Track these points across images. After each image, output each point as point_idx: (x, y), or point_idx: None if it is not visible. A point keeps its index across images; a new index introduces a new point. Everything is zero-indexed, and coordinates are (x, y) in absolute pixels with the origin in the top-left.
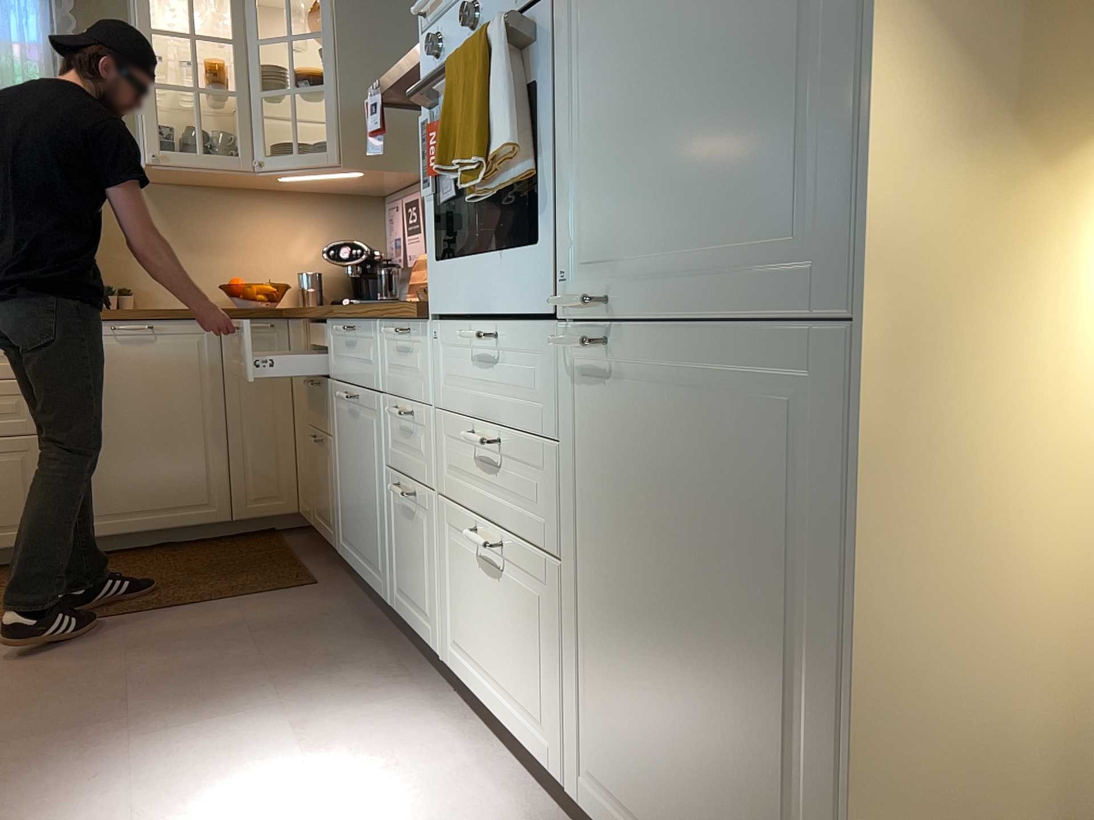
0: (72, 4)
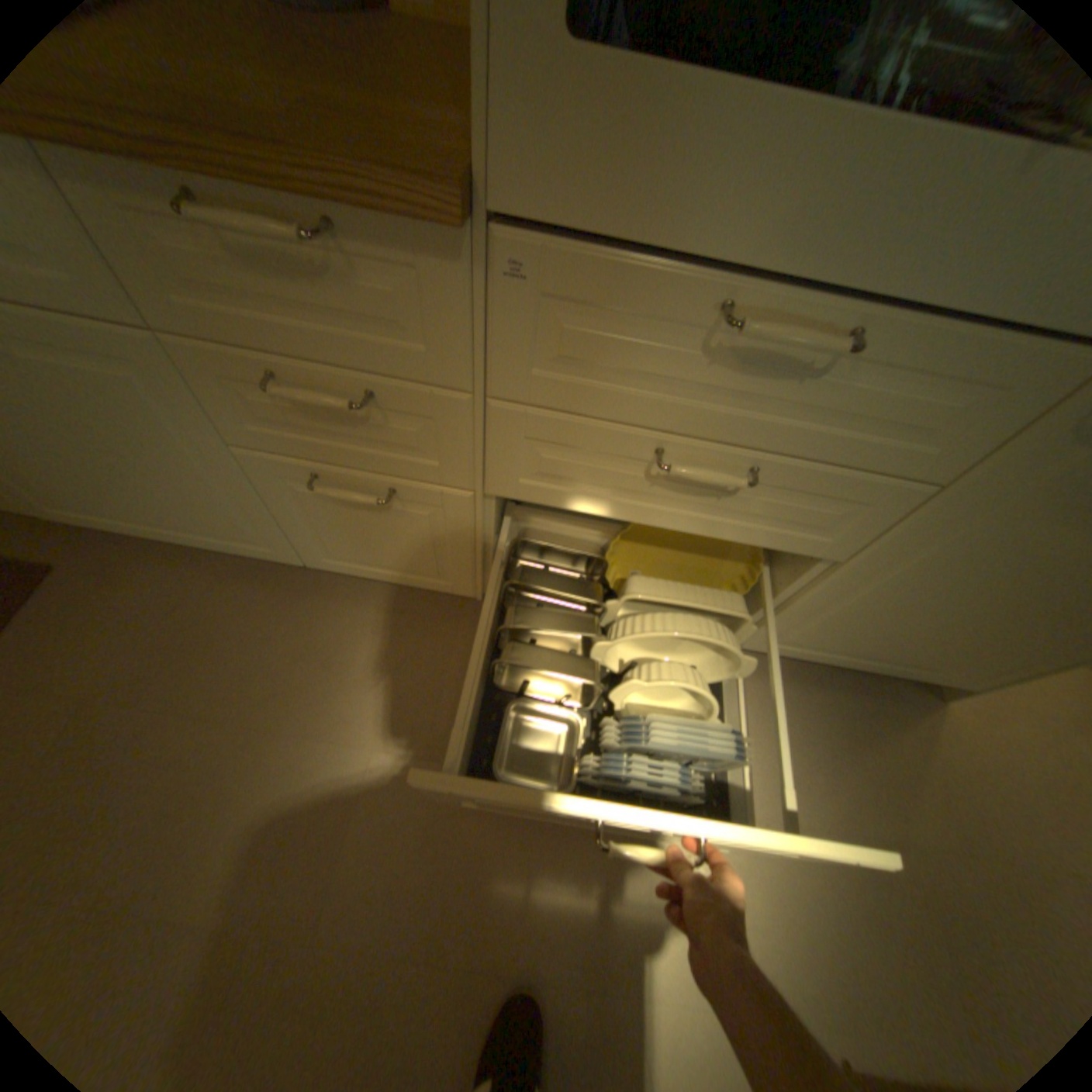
0: None
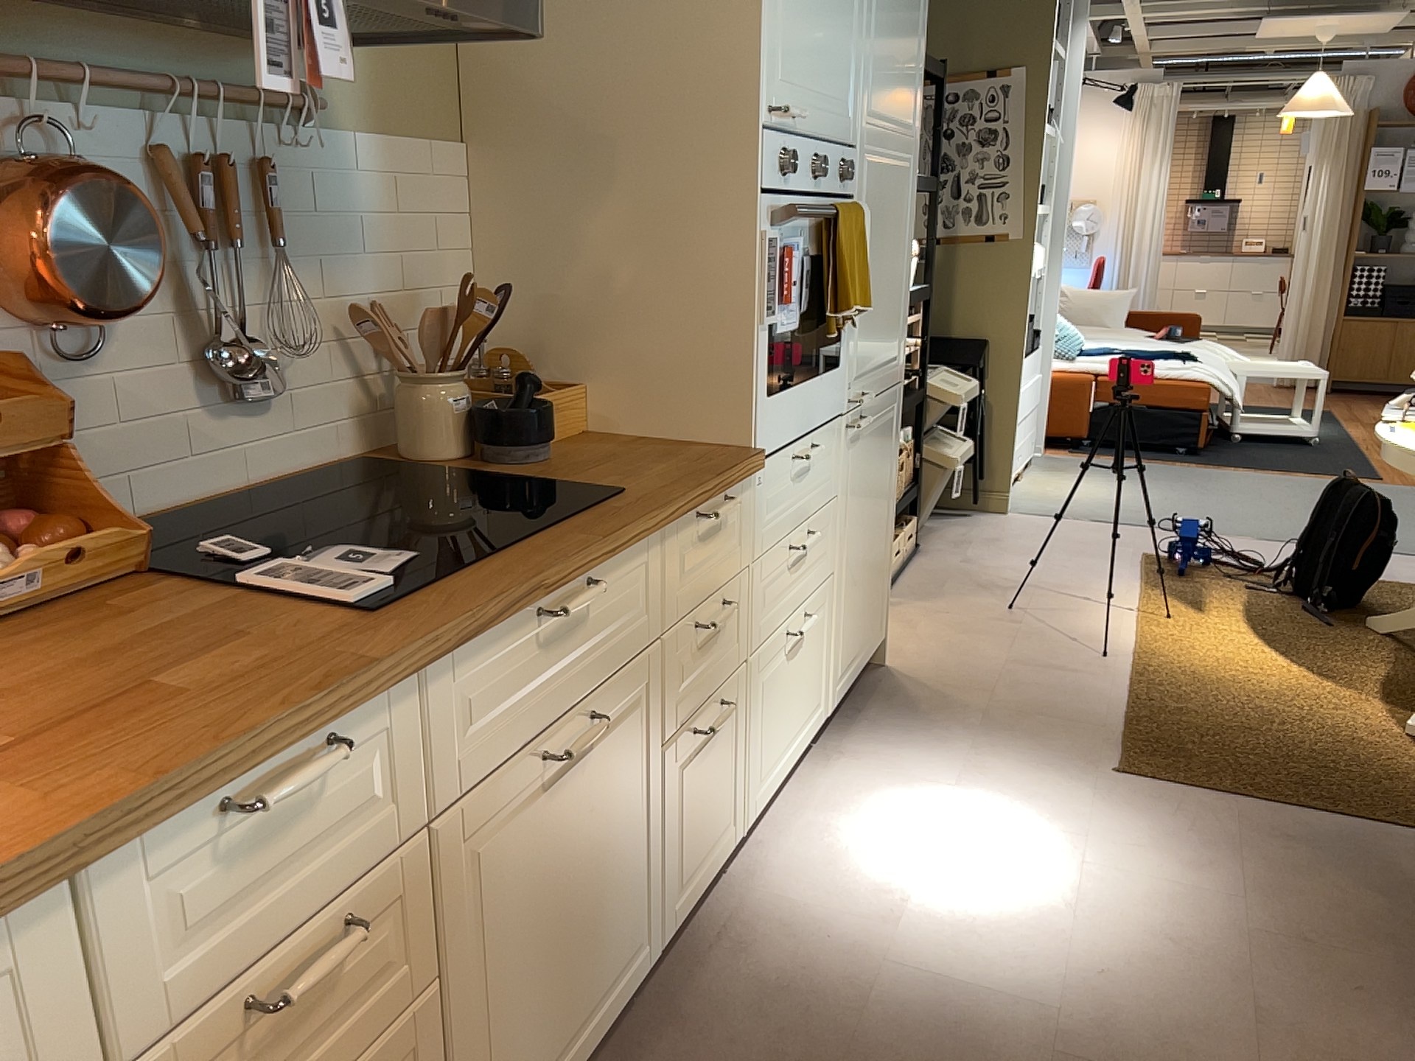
0: None
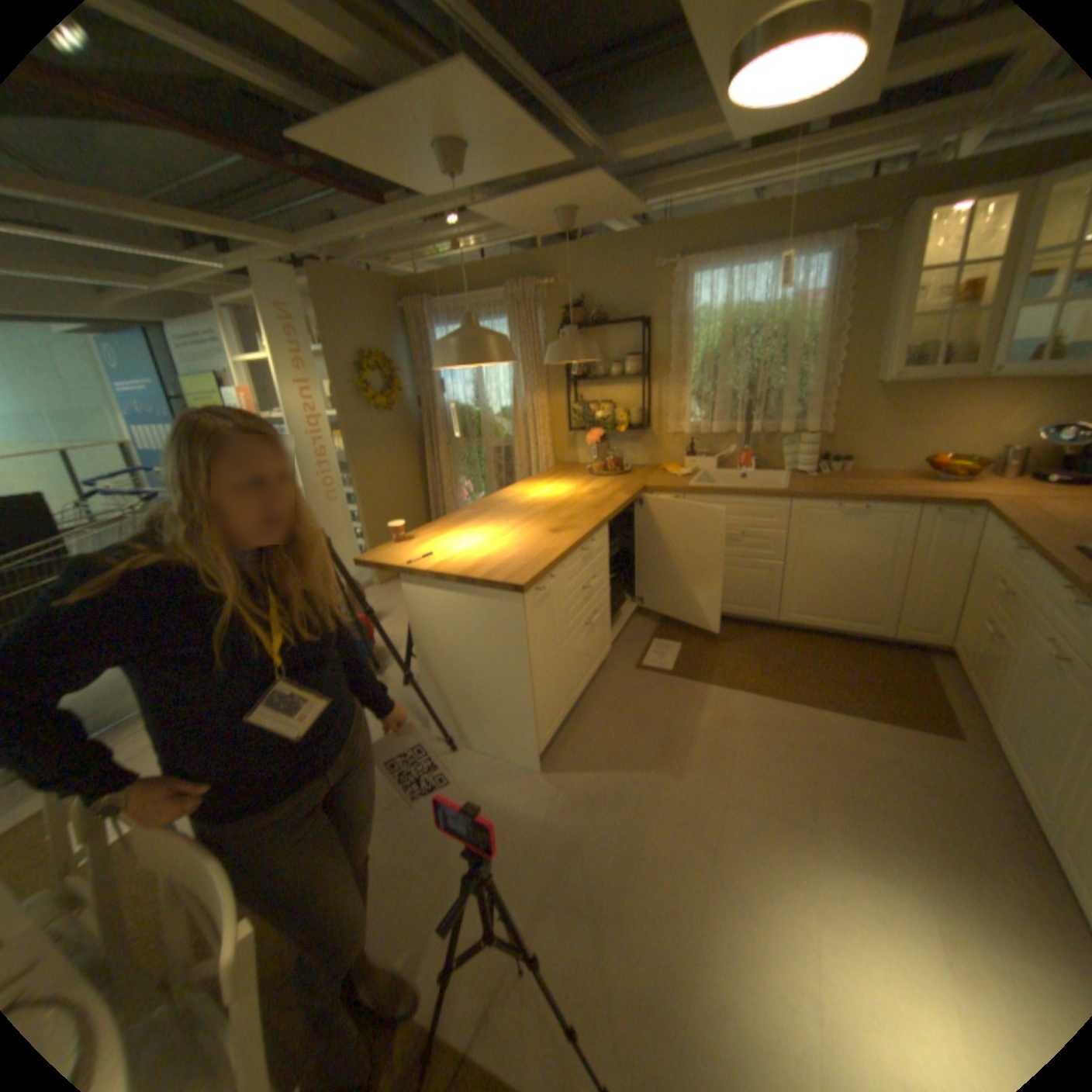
0: (856, 251)
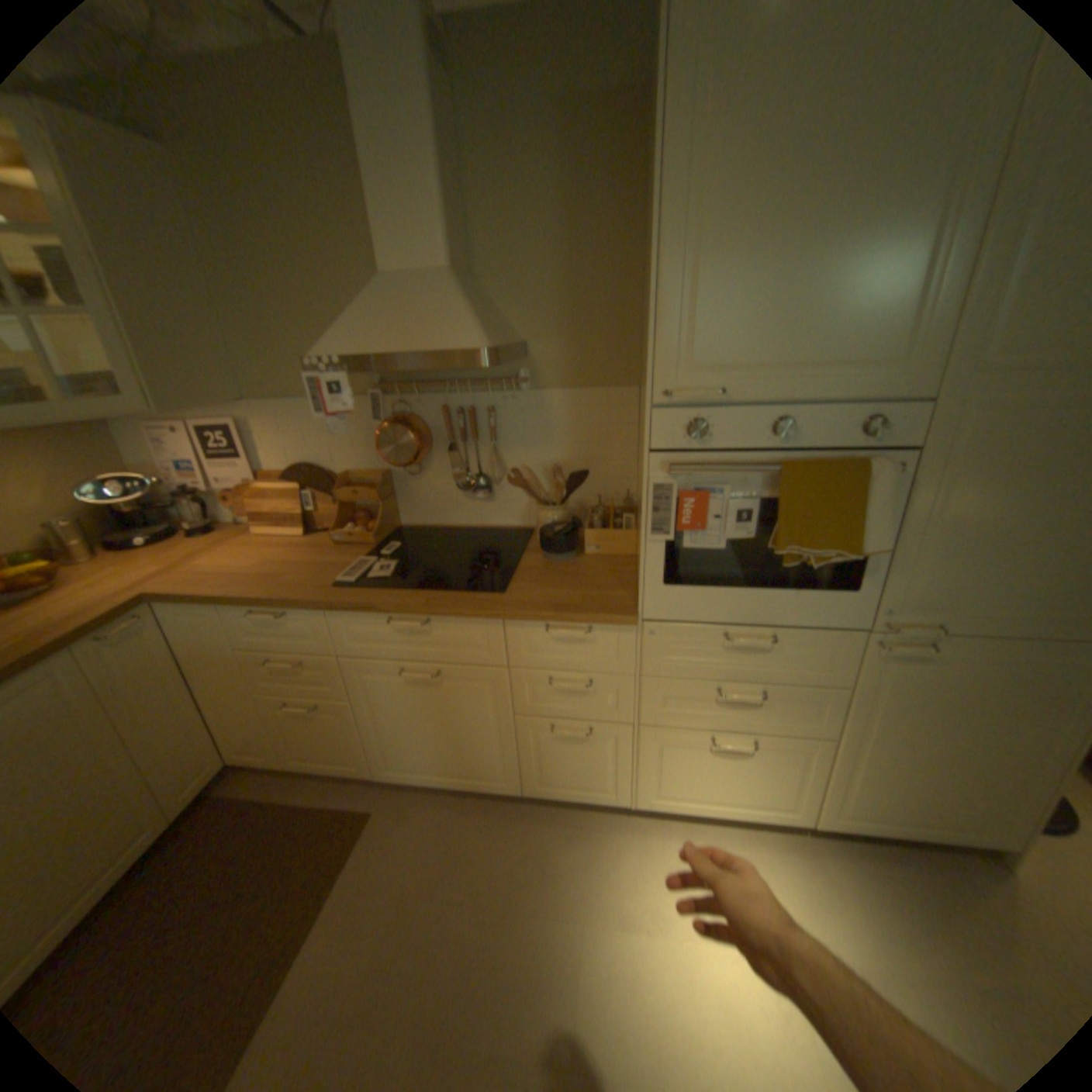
0: None
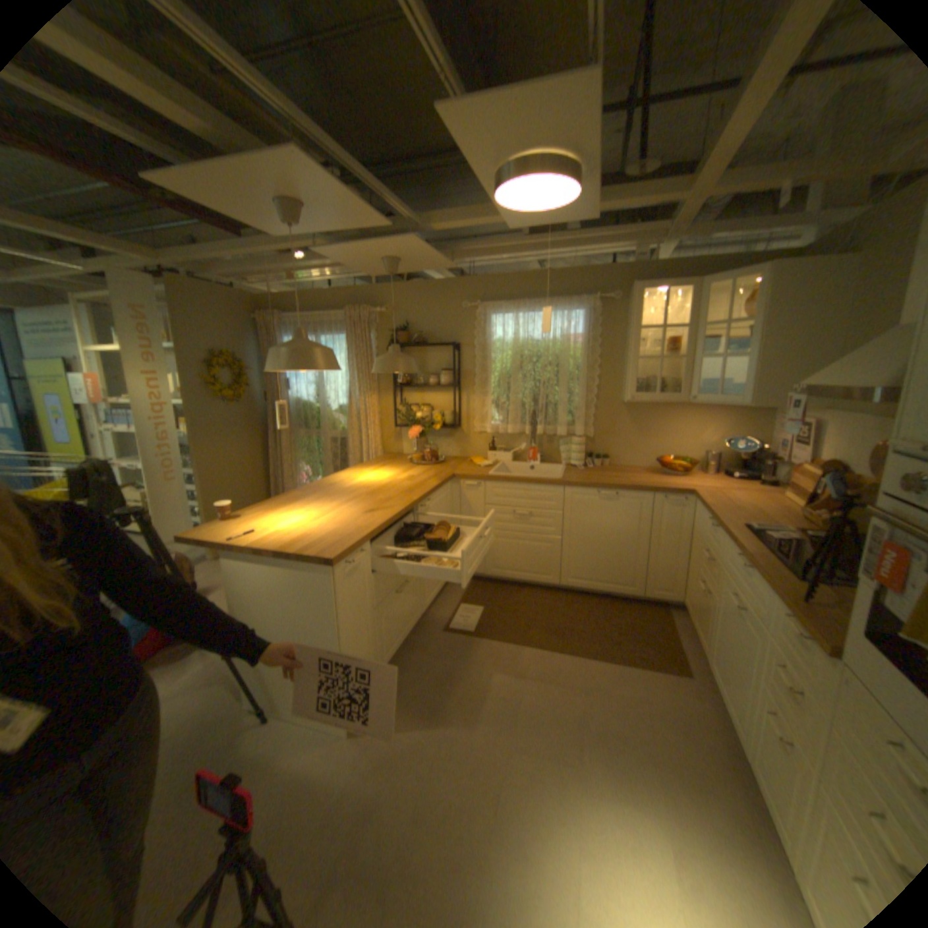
0: (600, 311)
